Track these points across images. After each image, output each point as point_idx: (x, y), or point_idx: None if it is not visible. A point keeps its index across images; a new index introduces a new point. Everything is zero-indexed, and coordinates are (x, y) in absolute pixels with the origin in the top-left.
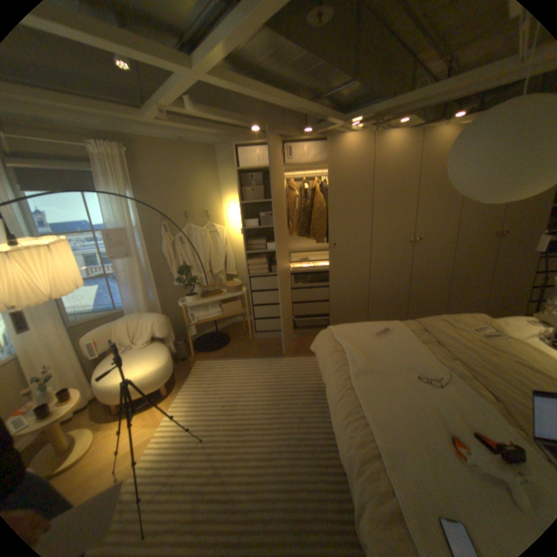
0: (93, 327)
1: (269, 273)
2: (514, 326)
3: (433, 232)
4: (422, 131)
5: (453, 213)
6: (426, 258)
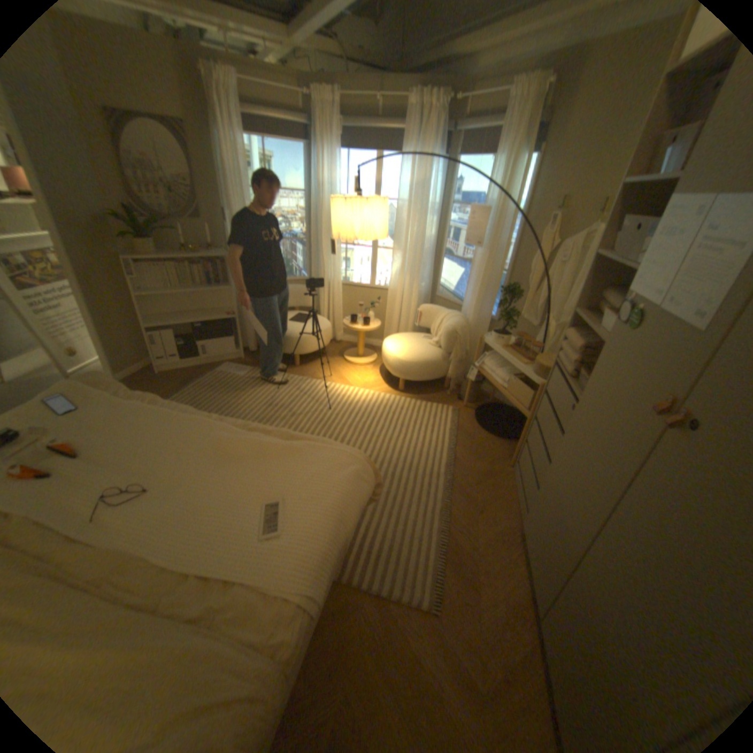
0: (448, 308)
1: (579, 381)
2: None
3: None
4: None
5: None
6: None
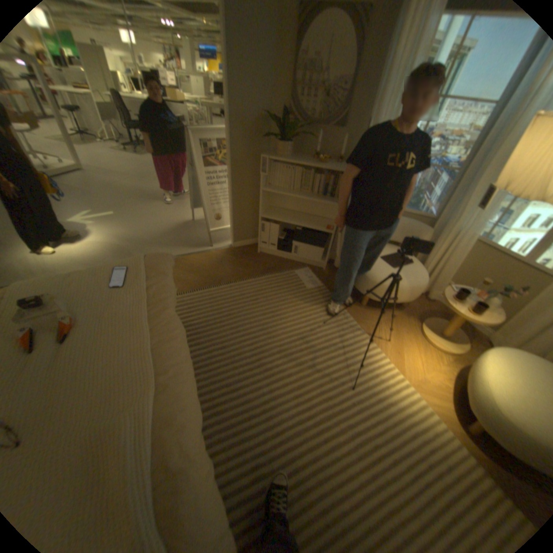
0: None
1: None
2: None
3: None
4: None
5: None
6: None
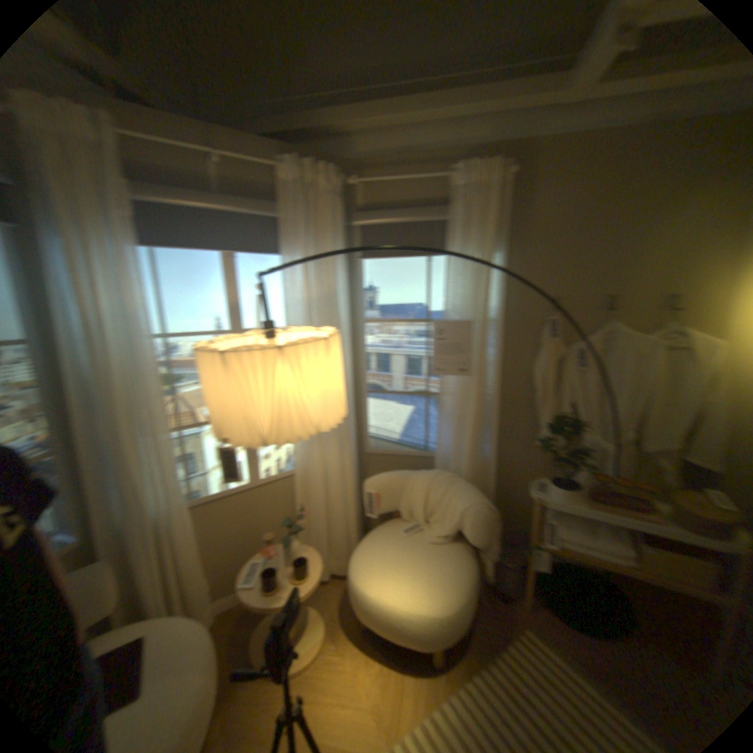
0: (396, 464)
1: None
2: None
3: None
4: None
5: None
6: None
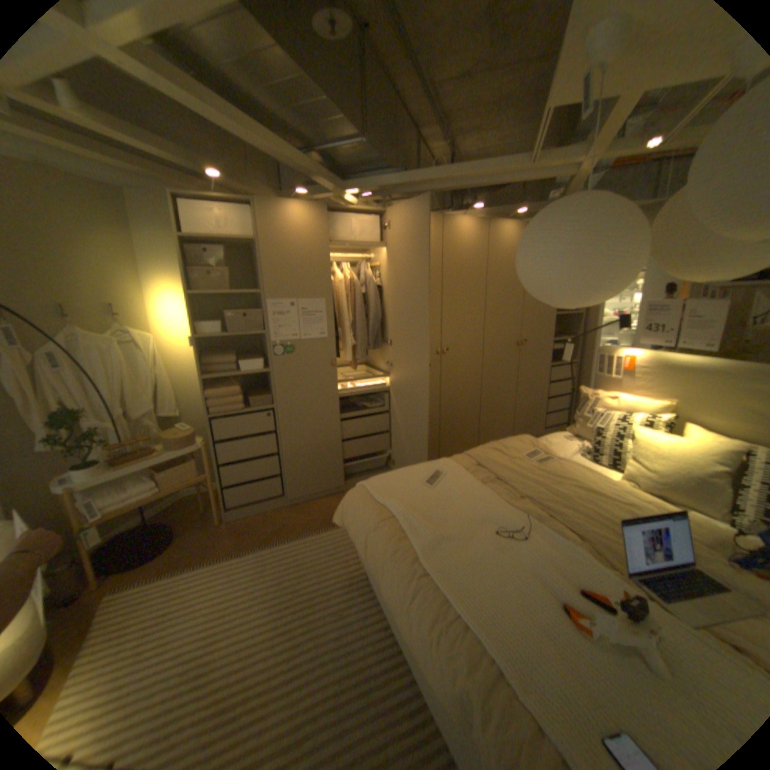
0: None
1: (246, 409)
2: (556, 445)
3: (460, 341)
4: (441, 219)
5: (477, 319)
6: (455, 373)
